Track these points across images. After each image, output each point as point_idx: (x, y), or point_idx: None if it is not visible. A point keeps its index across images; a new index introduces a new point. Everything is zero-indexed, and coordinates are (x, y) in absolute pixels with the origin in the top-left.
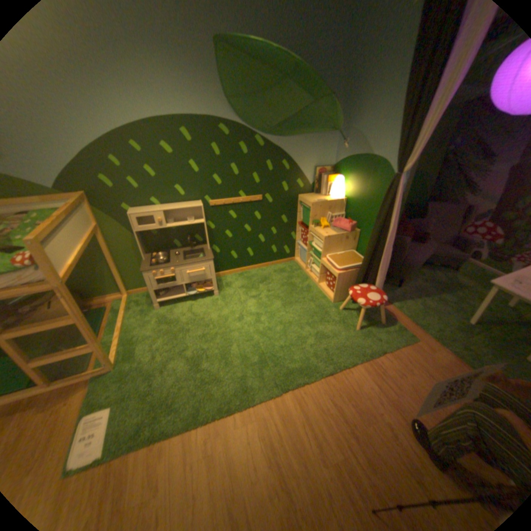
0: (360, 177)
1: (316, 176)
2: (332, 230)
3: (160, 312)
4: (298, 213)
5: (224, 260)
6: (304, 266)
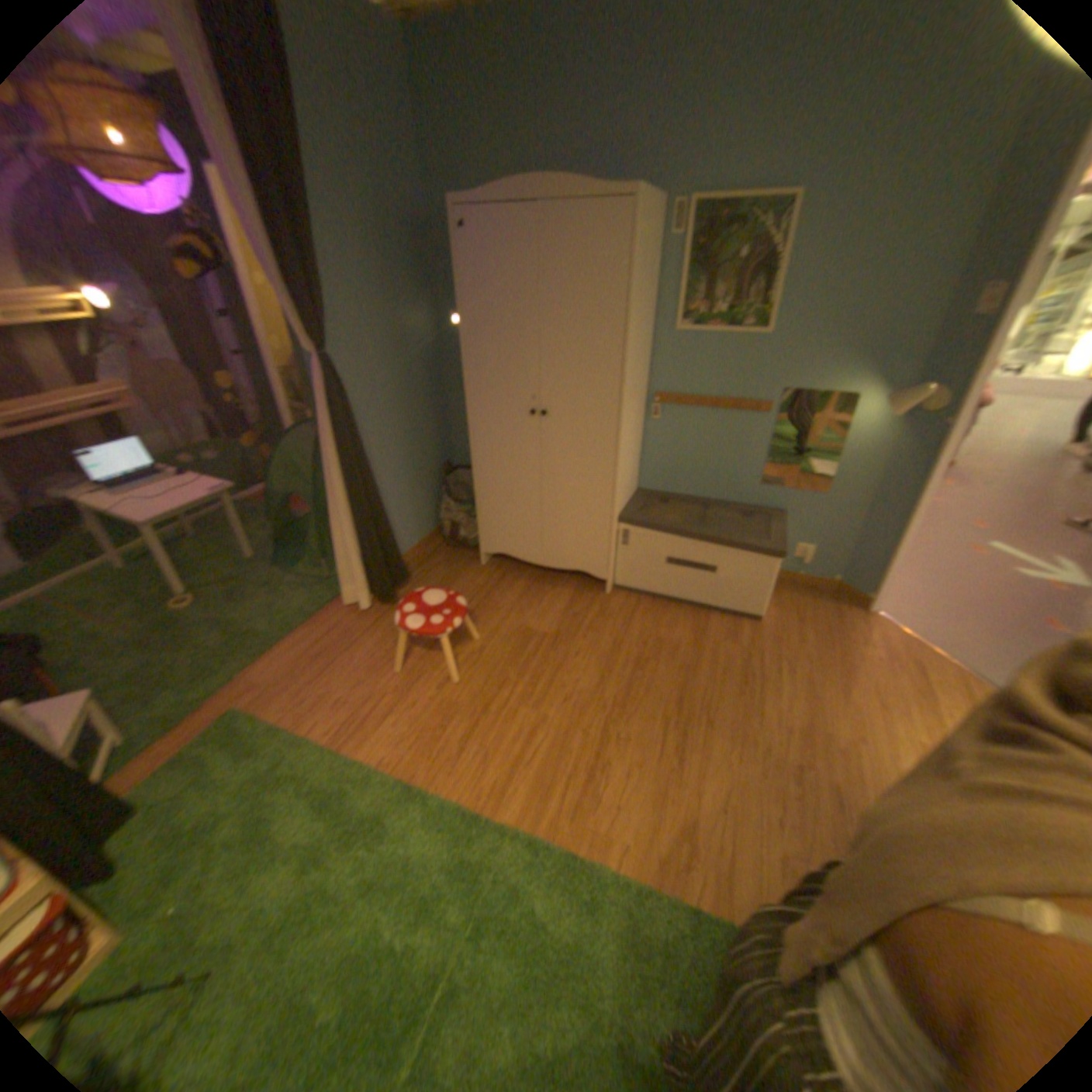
0: None
1: None
2: None
3: None
4: None
5: None
6: None
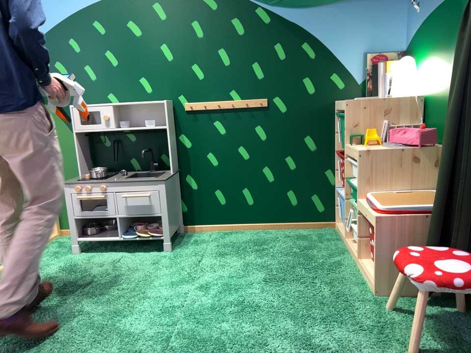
0: (440, 45)
1: (367, 67)
2: (386, 146)
3: (76, 258)
4: (337, 132)
5: (203, 205)
6: (346, 234)
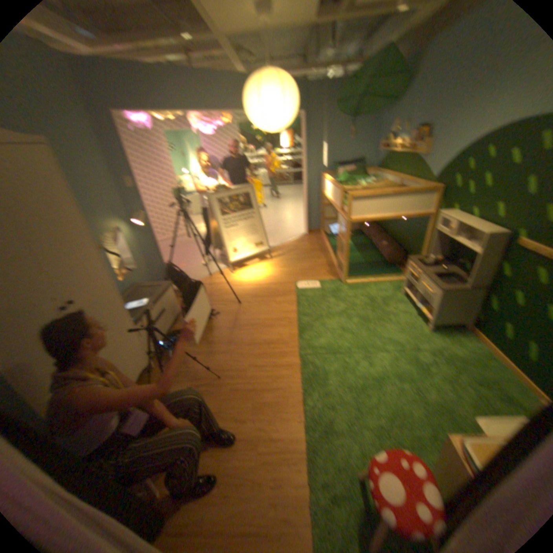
0: None
1: None
2: None
3: (397, 297)
4: None
5: (493, 326)
6: None
